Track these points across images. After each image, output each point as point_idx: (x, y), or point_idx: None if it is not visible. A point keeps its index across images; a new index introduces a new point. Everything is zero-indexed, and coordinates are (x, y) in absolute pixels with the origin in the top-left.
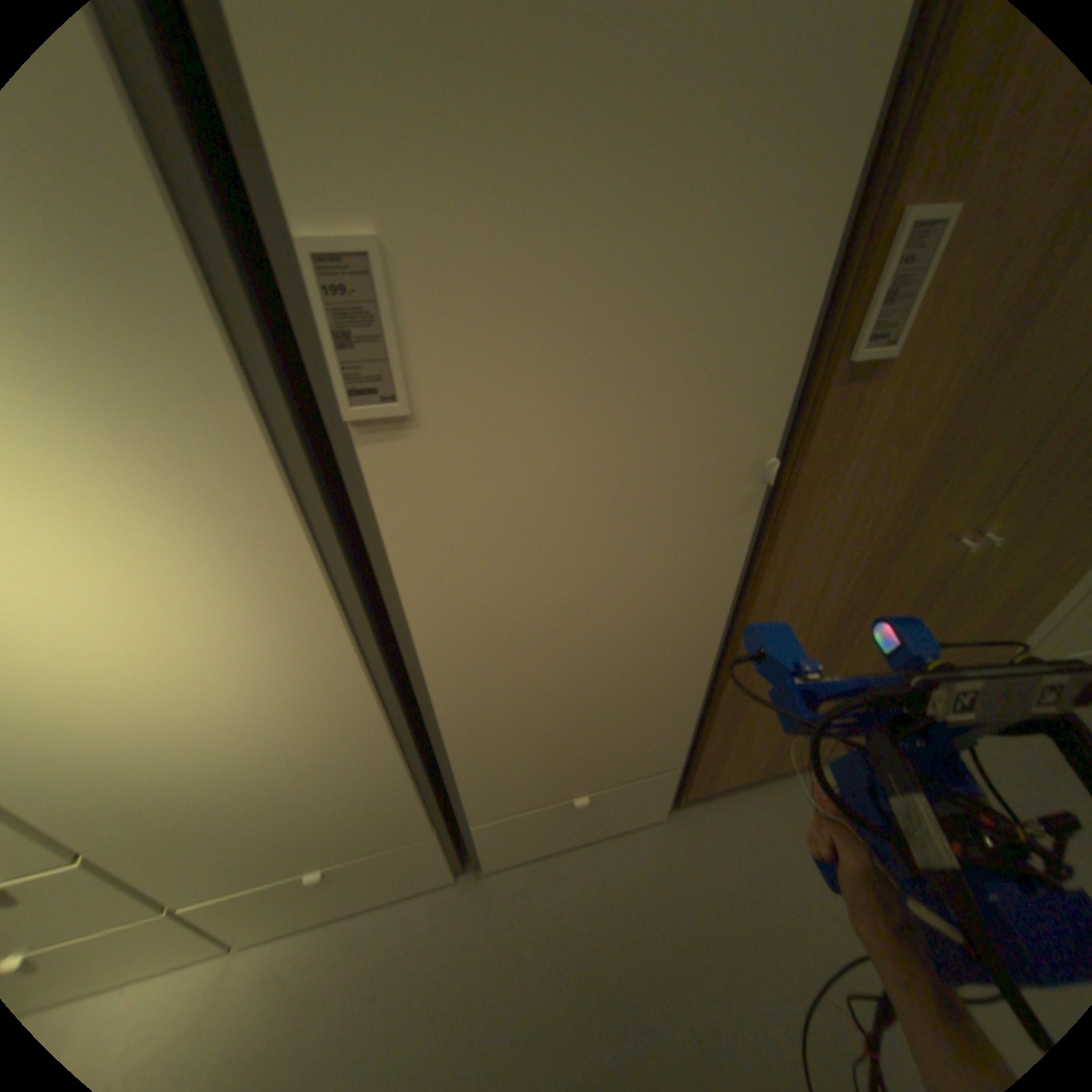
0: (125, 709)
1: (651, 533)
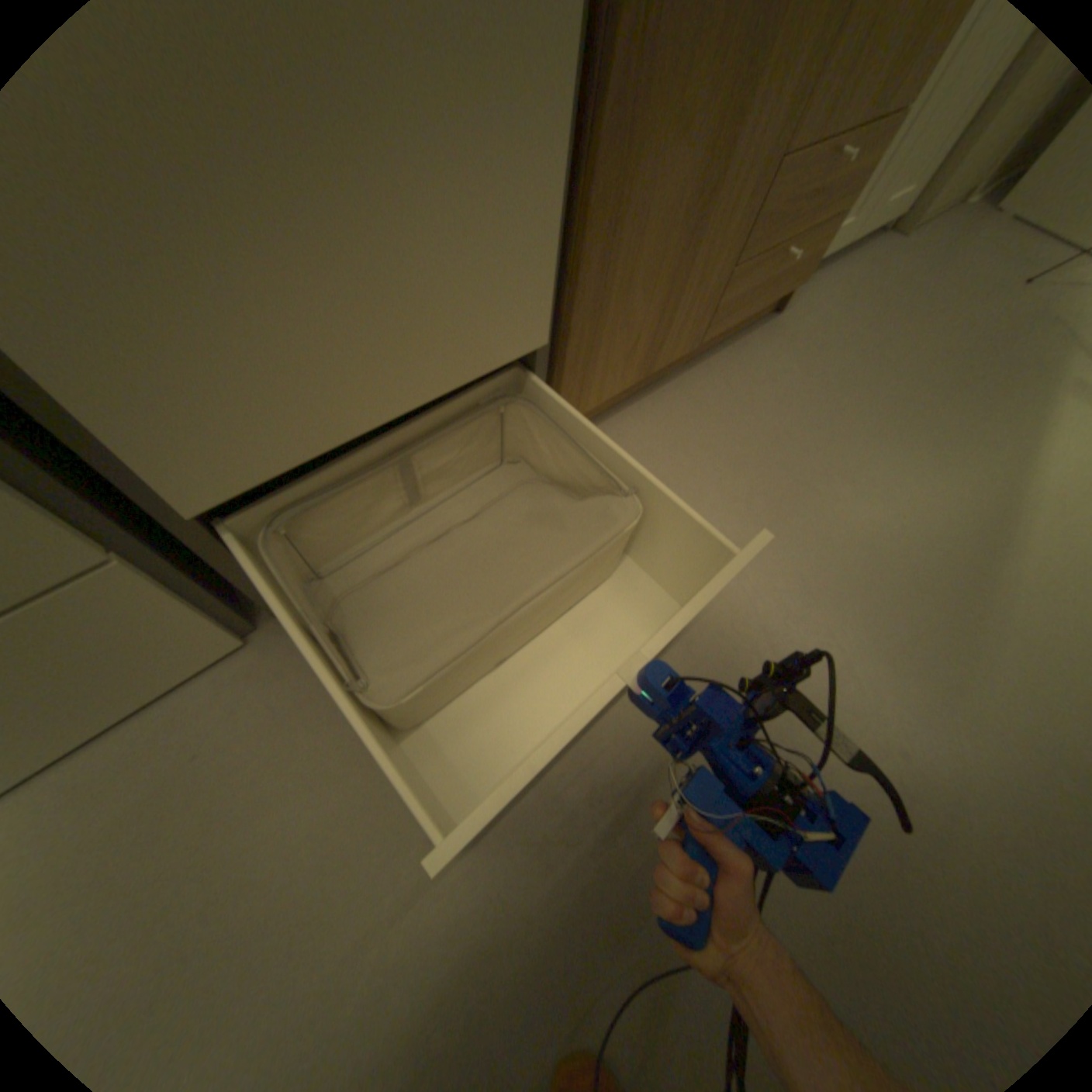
0: None
1: None
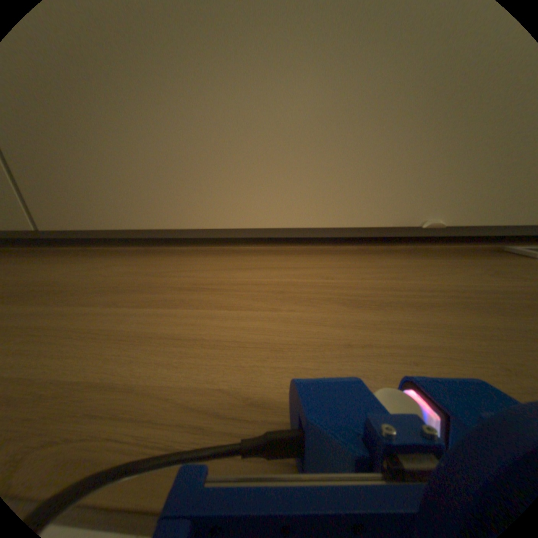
0: None
1: (407, 130)
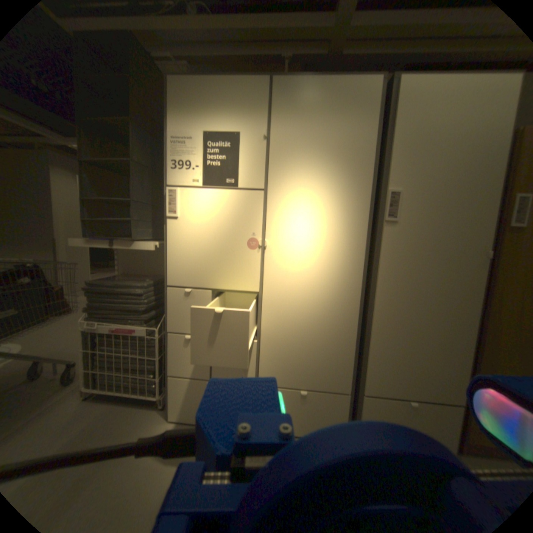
0: (305, 285)
1: (452, 268)
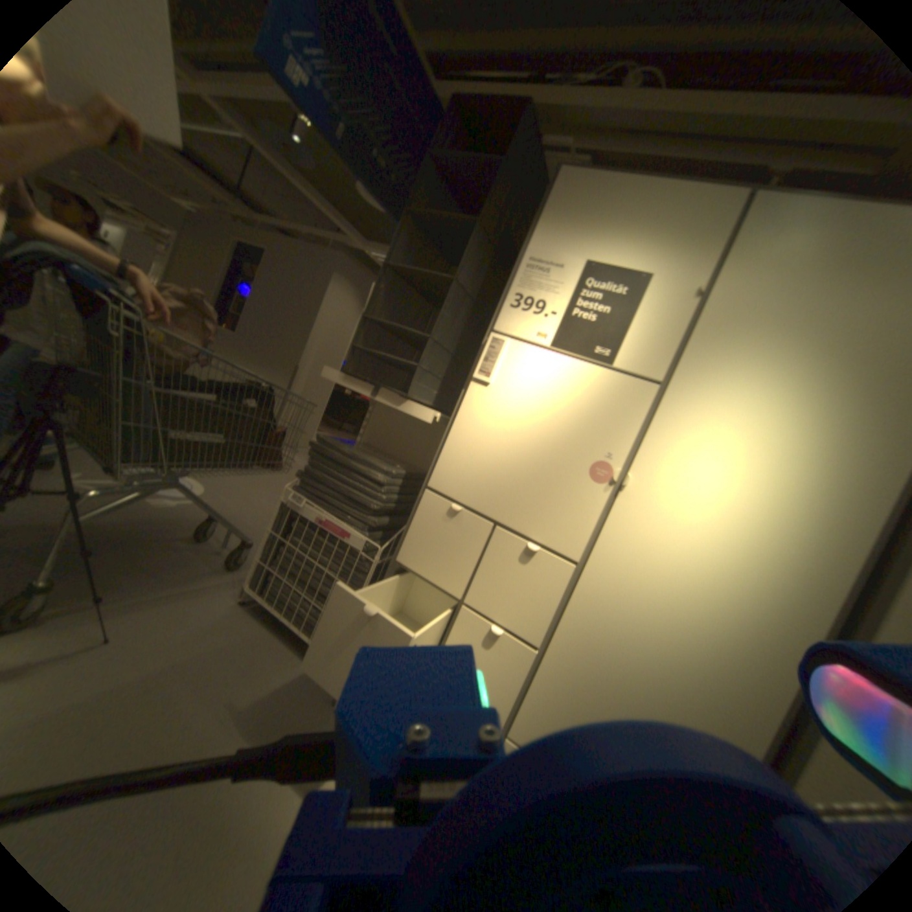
0: (679, 592)
1: None
